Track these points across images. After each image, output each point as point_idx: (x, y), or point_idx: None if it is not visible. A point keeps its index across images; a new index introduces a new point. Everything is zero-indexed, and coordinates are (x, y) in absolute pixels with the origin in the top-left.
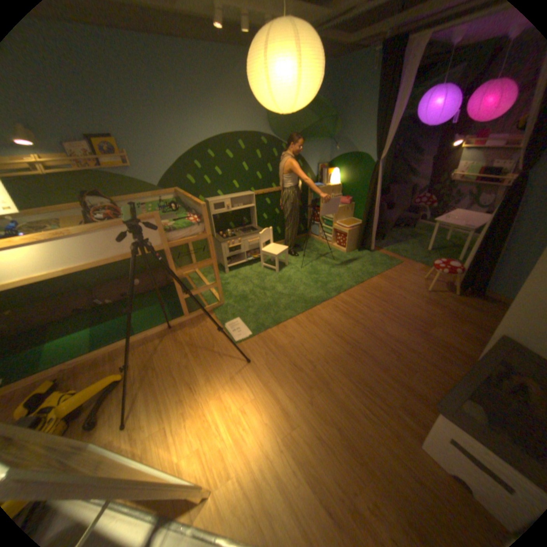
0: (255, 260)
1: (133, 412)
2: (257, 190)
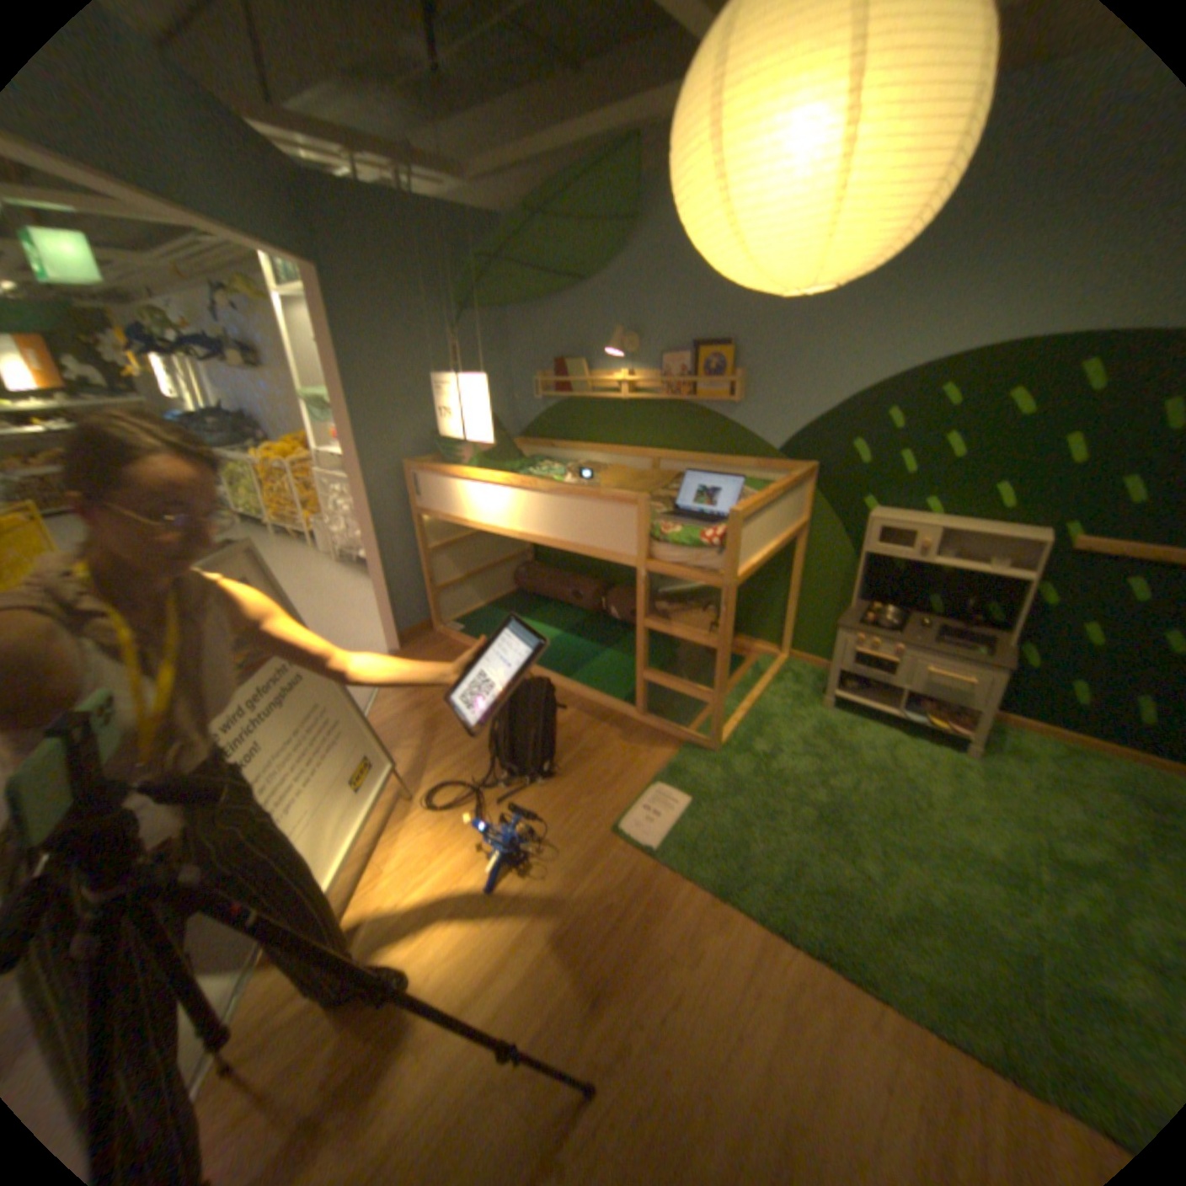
0: (937, 732)
1: (440, 759)
2: (1101, 537)
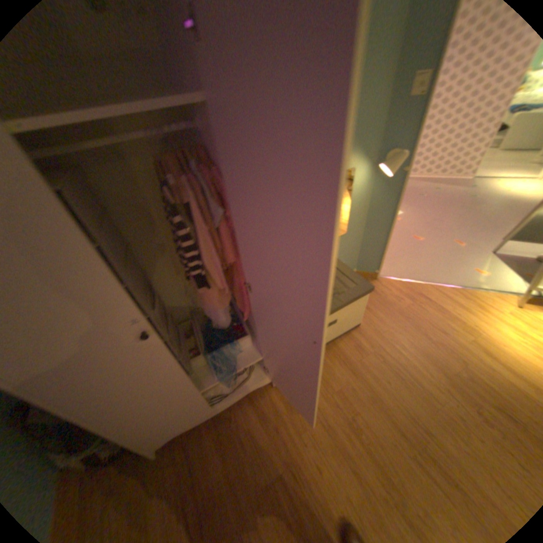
0: None
1: None
2: None
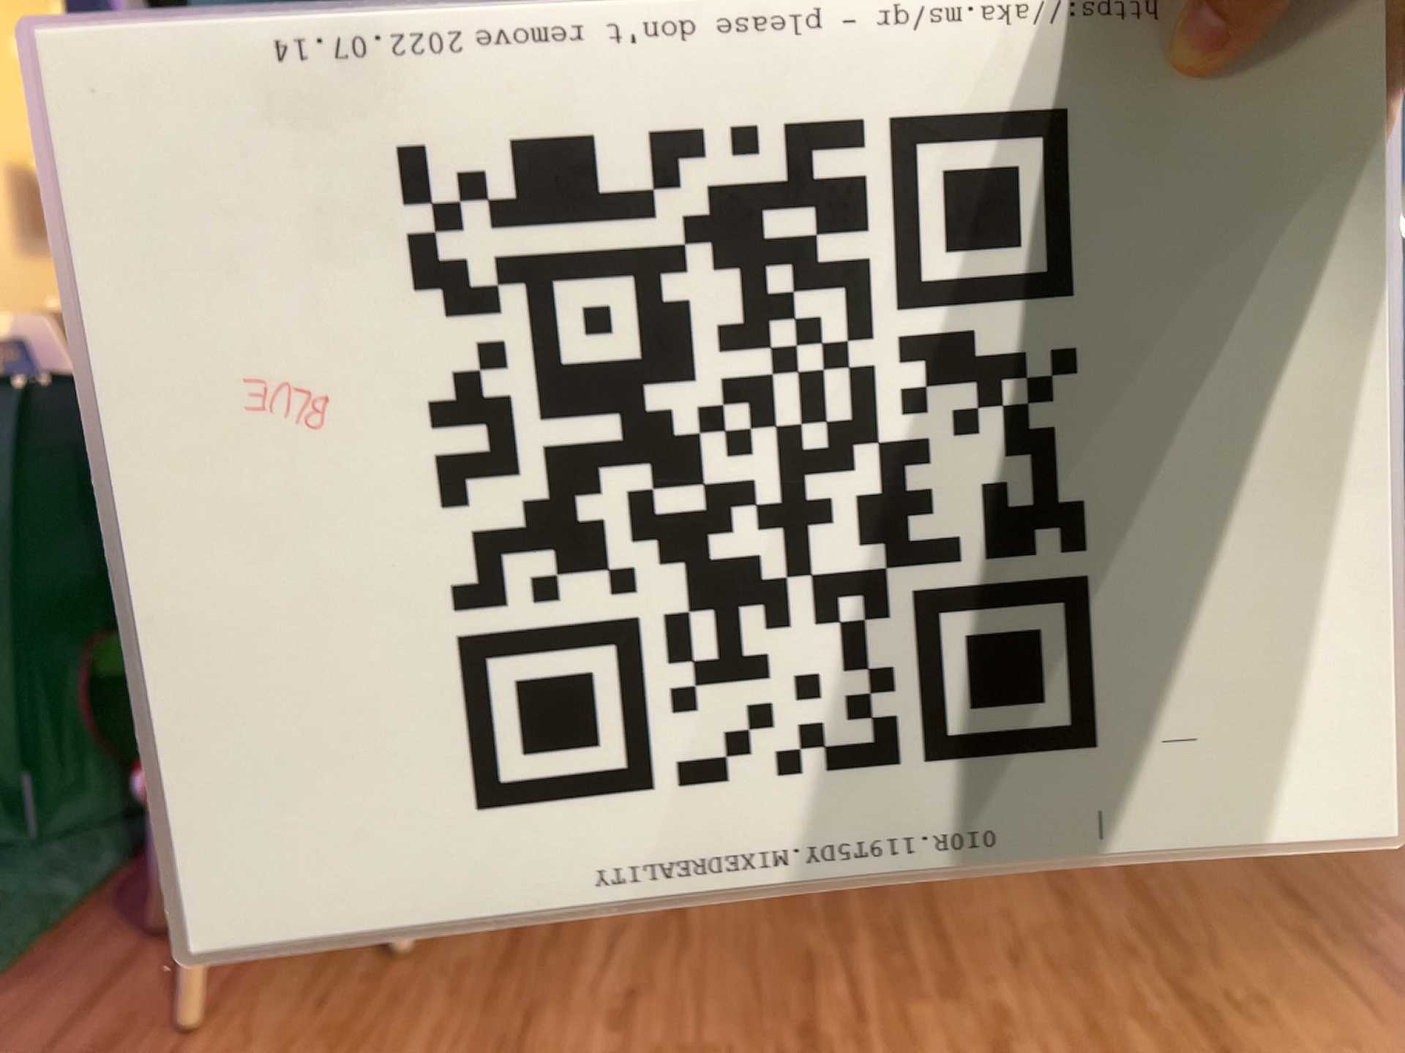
0: None
1: None
2: None
